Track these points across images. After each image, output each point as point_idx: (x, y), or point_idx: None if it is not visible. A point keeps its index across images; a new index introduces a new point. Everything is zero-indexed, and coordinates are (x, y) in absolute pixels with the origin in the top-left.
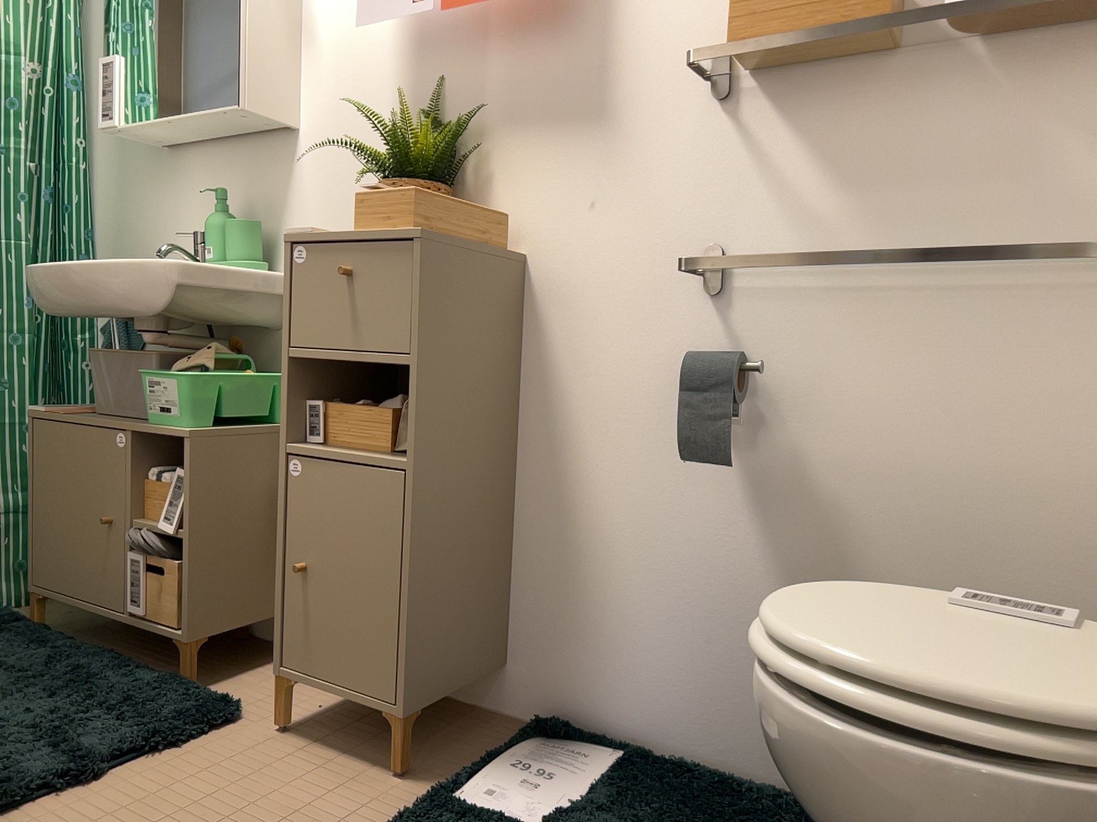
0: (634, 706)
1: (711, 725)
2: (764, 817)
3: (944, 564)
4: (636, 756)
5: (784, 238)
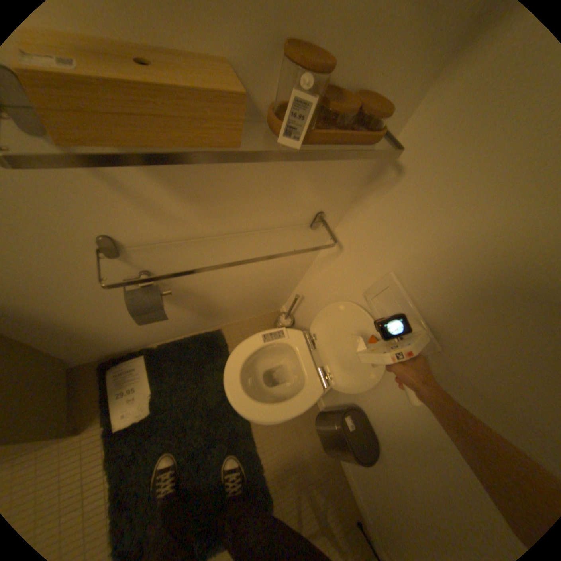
0: (136, 343)
1: (167, 335)
2: (199, 353)
3: (237, 291)
4: (149, 357)
5: (155, 225)
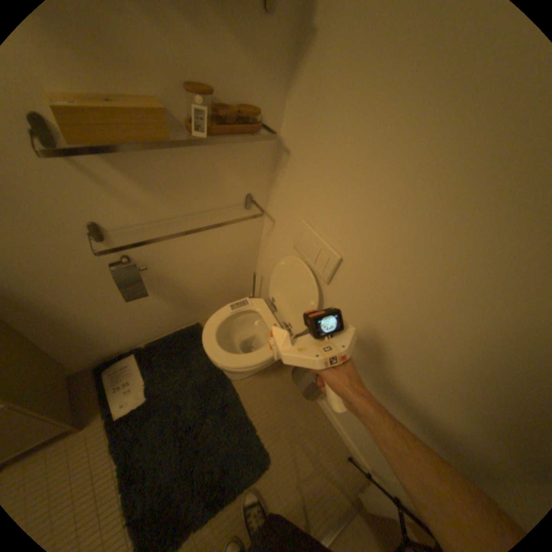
0: (125, 343)
1: (152, 332)
2: (183, 344)
3: (205, 277)
4: (138, 354)
5: (128, 213)
